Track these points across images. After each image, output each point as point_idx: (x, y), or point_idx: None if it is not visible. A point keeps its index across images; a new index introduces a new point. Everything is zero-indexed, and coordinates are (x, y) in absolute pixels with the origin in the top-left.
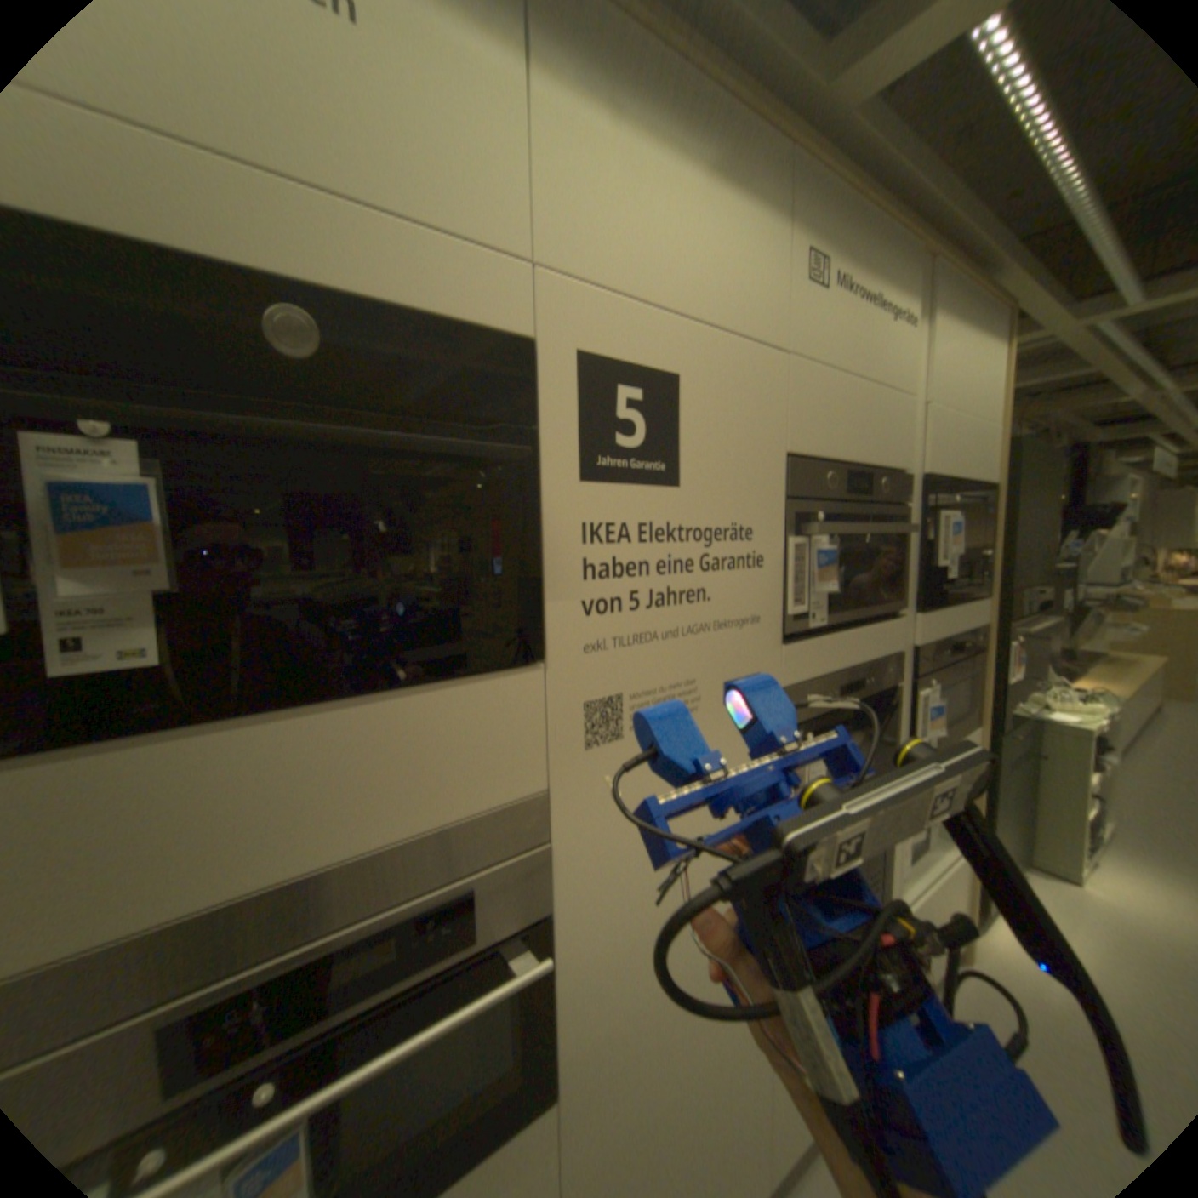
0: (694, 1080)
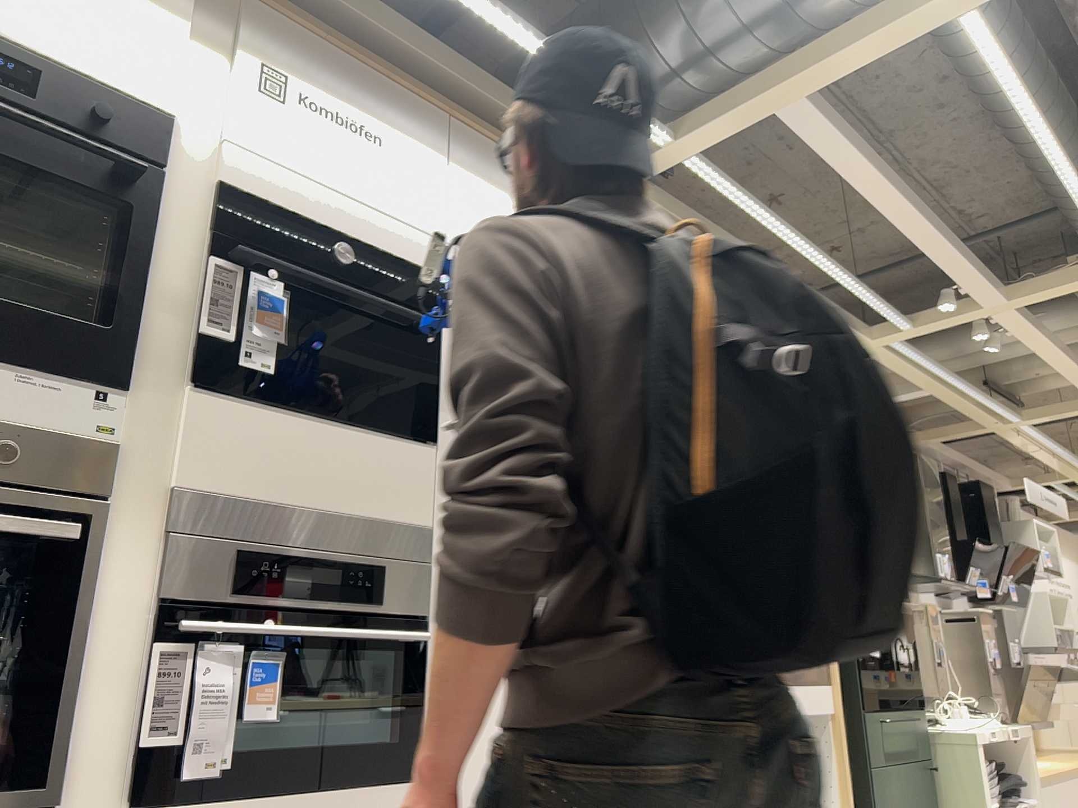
0: None
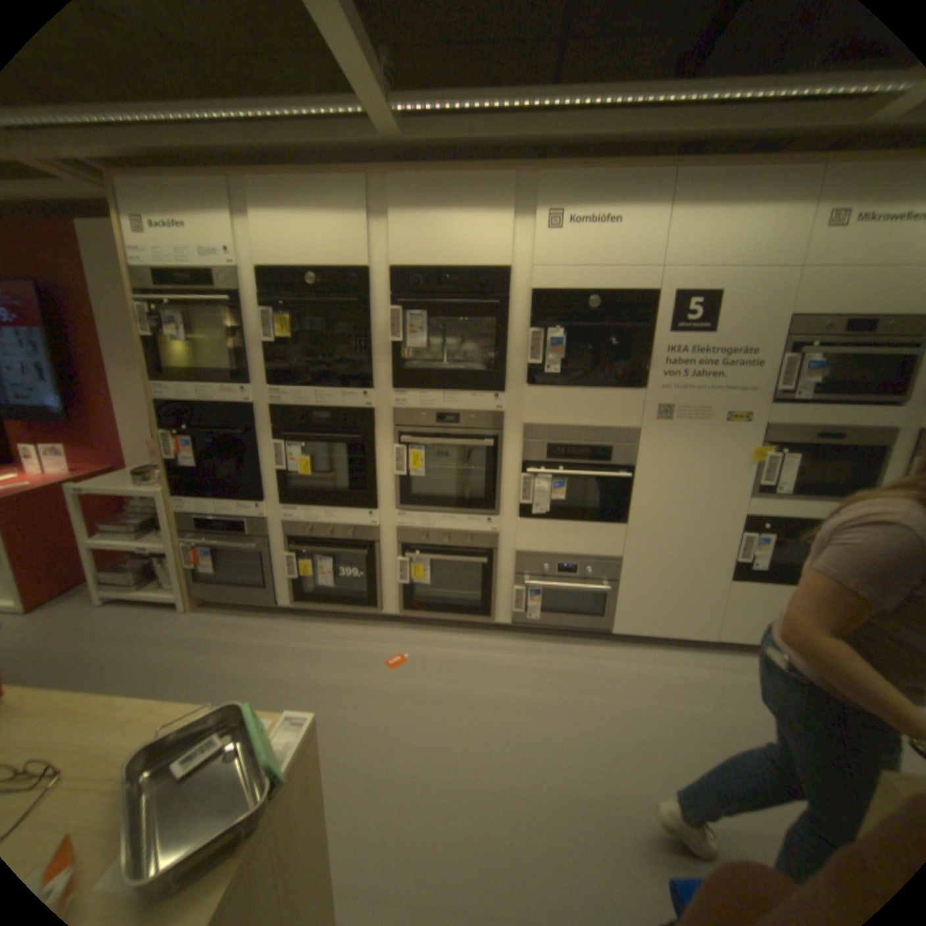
0: (684, 561)
